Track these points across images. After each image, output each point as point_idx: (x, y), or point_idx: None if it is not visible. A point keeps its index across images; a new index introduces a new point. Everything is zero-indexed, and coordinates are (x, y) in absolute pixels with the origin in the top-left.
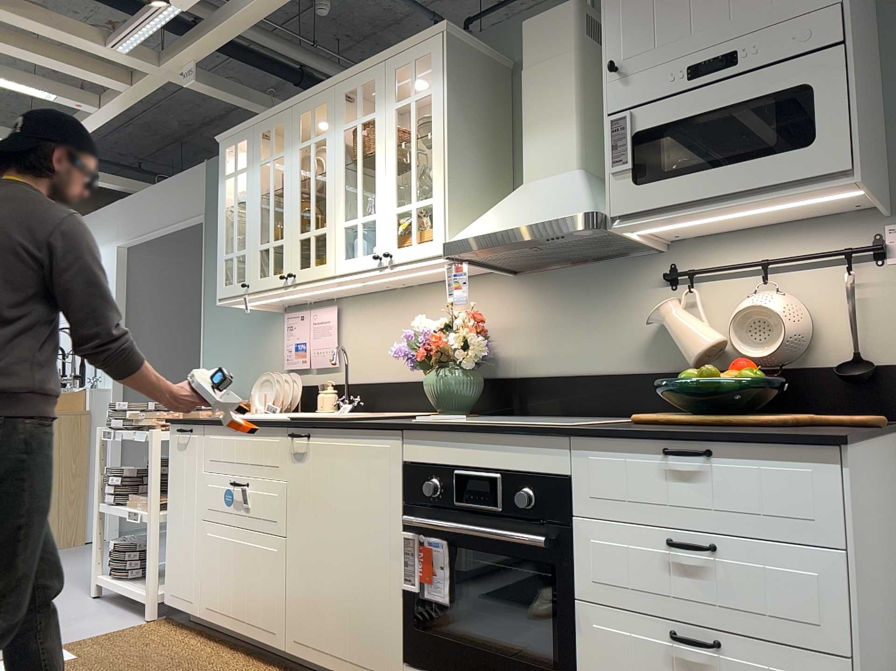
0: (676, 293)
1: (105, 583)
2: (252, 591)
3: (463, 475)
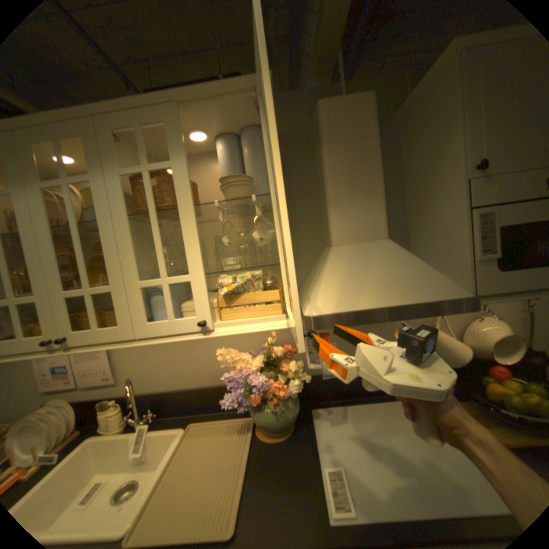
0: None
1: None
2: None
3: None
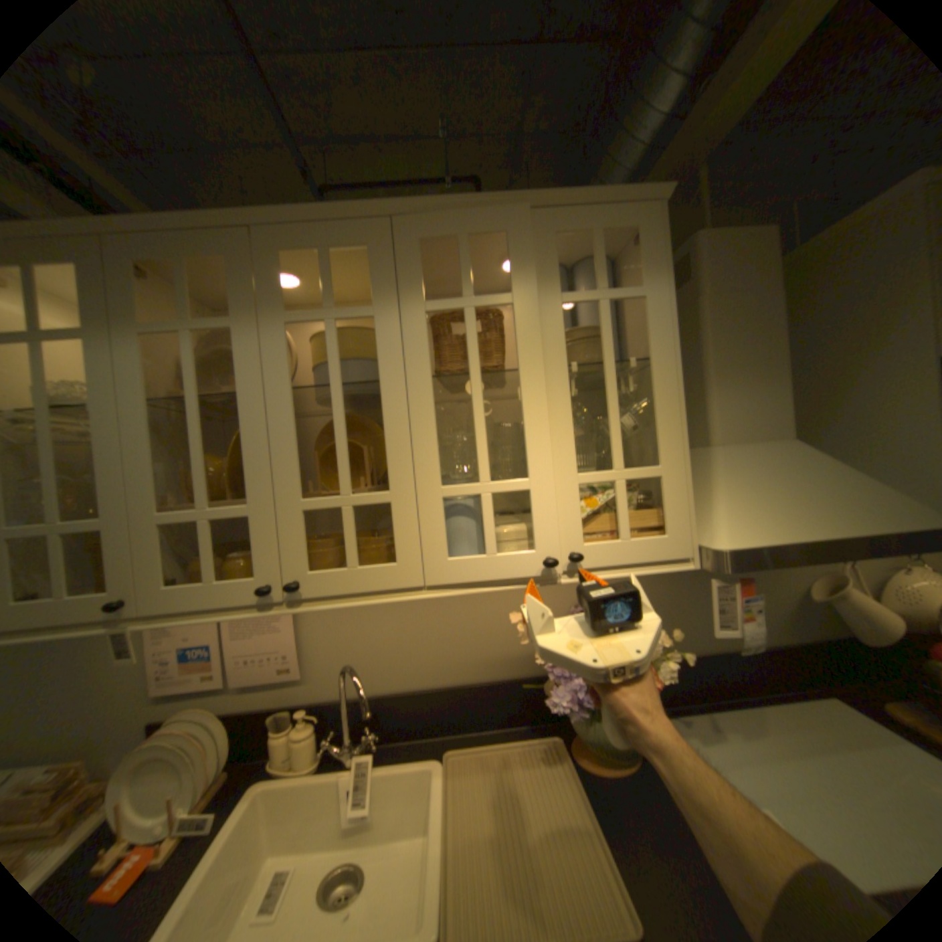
0: None
1: None
2: None
3: None
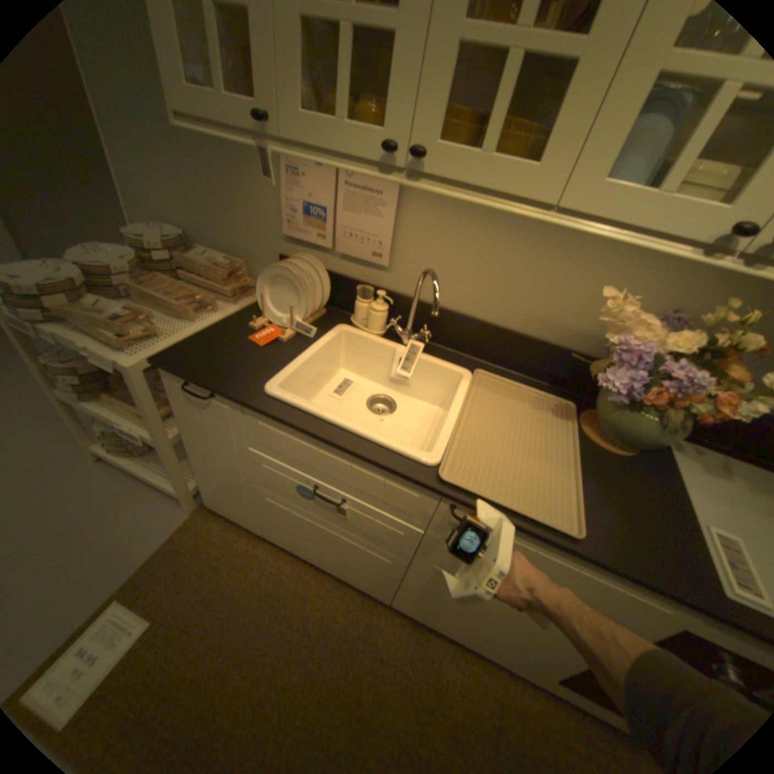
0: None
1: (105, 459)
2: (345, 563)
3: None
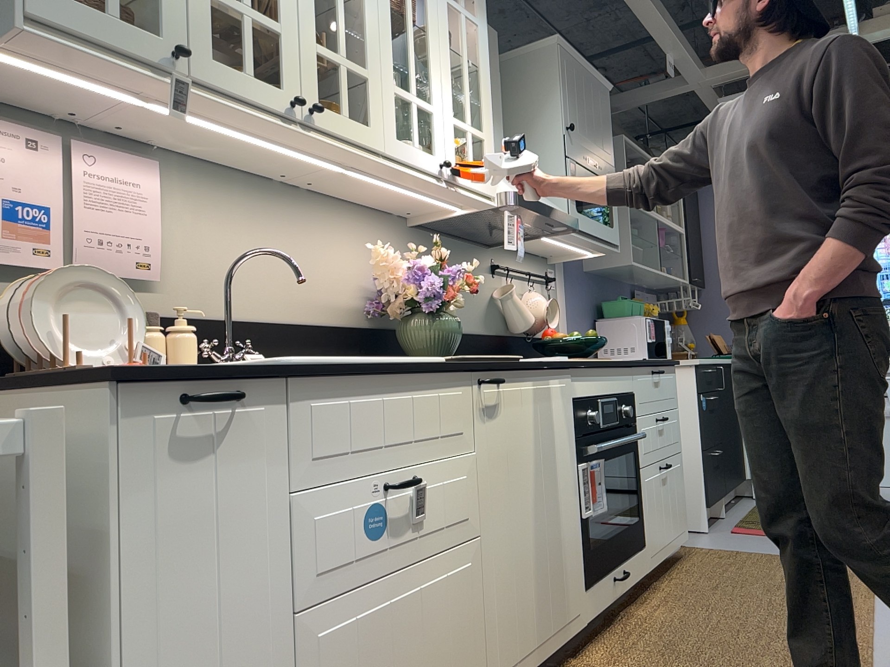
0: (496, 280)
1: None
2: (433, 665)
3: (603, 402)
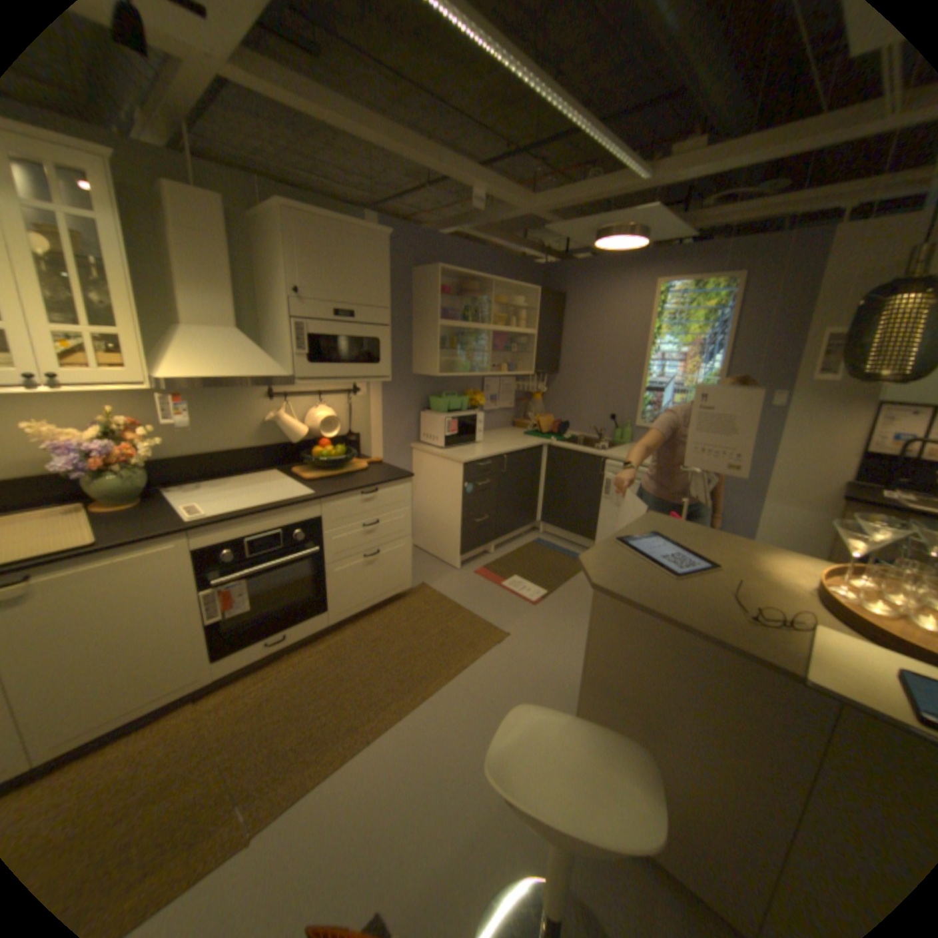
0: (274, 403)
1: None
2: None
3: (253, 539)
